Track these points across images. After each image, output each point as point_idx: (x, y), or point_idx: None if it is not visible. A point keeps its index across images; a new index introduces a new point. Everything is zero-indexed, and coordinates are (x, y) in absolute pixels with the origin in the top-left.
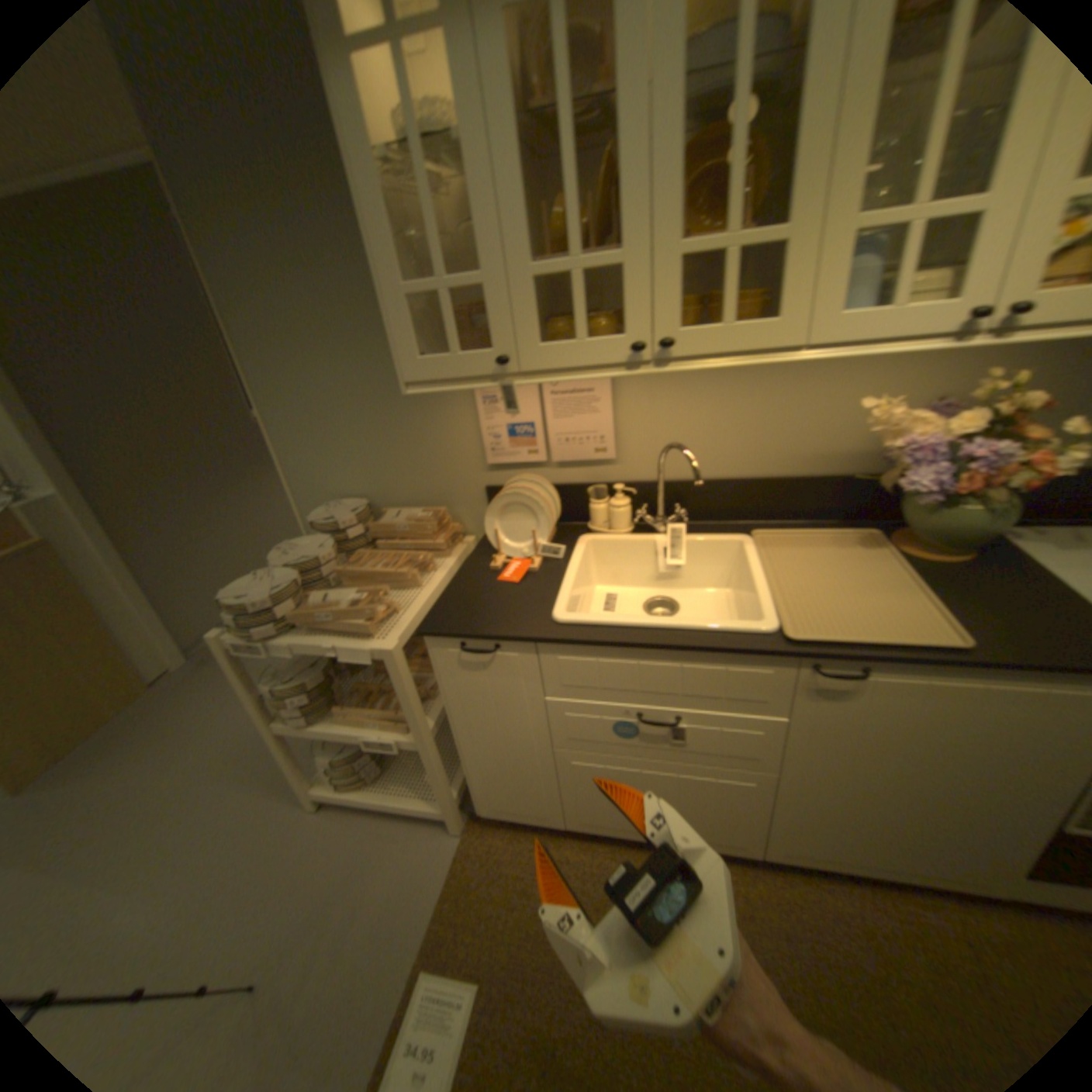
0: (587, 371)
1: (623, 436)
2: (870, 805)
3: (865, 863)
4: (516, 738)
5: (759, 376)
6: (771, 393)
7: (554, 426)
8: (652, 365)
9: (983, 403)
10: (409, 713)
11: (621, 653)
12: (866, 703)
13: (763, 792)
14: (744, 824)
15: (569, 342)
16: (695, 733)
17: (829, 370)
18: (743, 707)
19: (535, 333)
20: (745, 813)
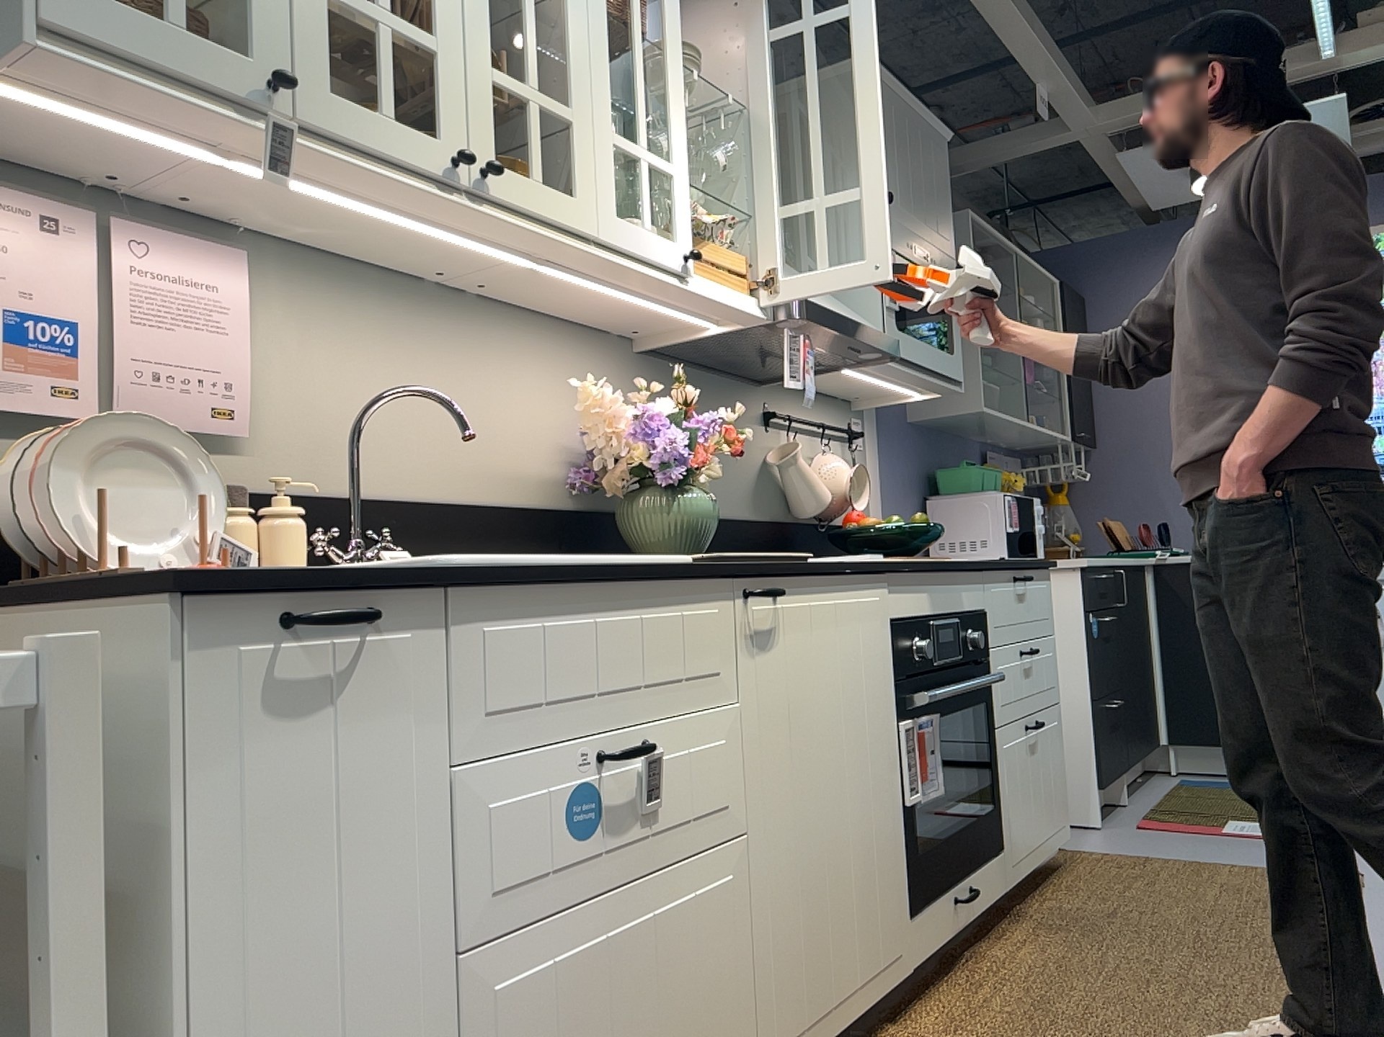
0: (386, 168)
1: (253, 398)
2: (814, 849)
3: (832, 992)
4: (369, 963)
5: (438, 347)
6: (453, 375)
7: (128, 340)
8: (463, 197)
9: (659, 395)
10: (55, 965)
11: (568, 601)
12: (783, 647)
13: (737, 888)
14: (730, 997)
15: (368, 112)
16: (662, 774)
17: (504, 361)
18: (699, 694)
19: (322, 73)
20: (728, 963)
